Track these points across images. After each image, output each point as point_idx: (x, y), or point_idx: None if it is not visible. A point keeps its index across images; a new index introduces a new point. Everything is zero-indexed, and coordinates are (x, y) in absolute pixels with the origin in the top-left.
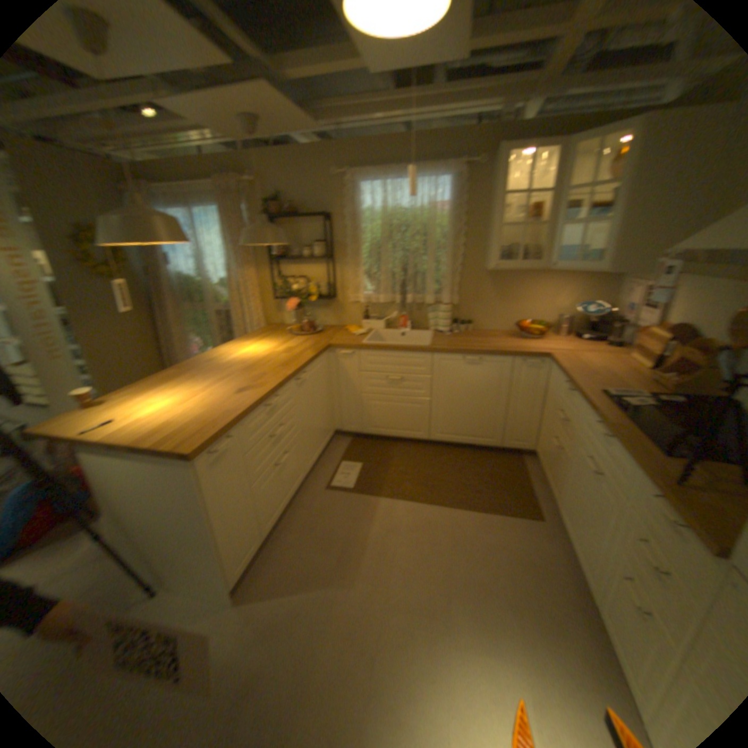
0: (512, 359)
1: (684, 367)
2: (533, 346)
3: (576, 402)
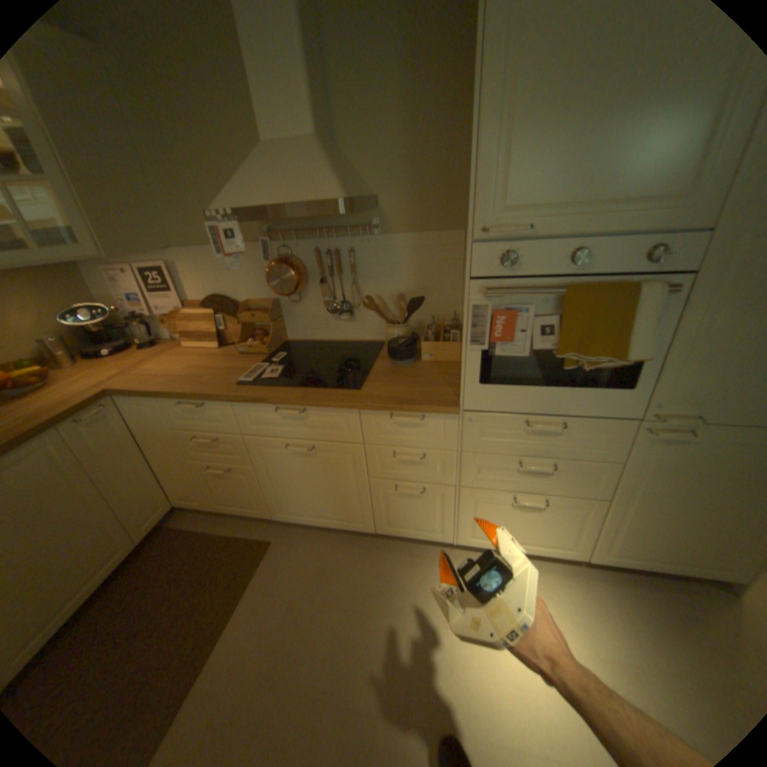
0: (56, 430)
1: (247, 331)
2: (61, 396)
3: (216, 413)
